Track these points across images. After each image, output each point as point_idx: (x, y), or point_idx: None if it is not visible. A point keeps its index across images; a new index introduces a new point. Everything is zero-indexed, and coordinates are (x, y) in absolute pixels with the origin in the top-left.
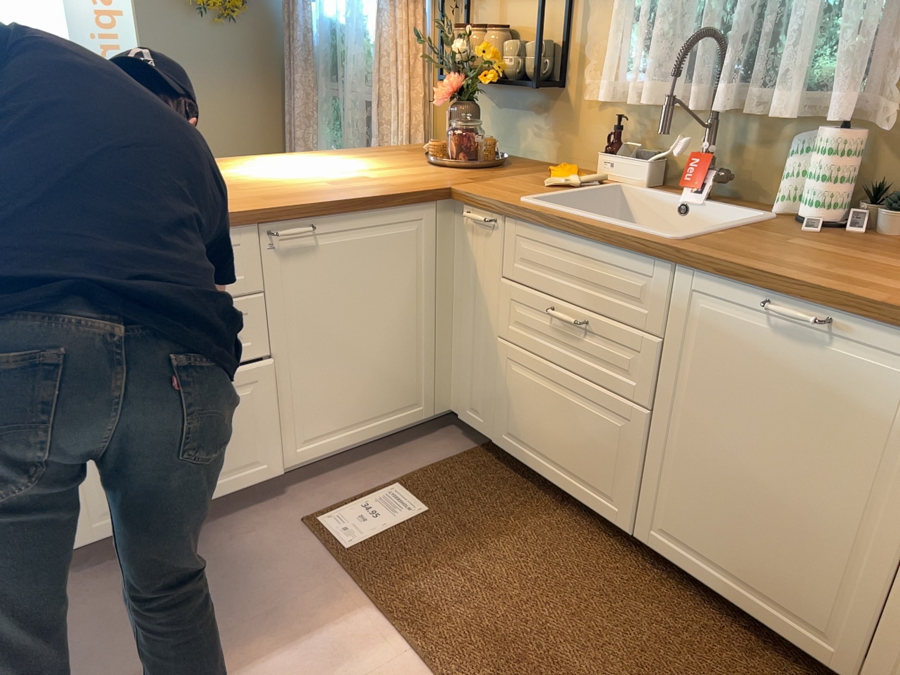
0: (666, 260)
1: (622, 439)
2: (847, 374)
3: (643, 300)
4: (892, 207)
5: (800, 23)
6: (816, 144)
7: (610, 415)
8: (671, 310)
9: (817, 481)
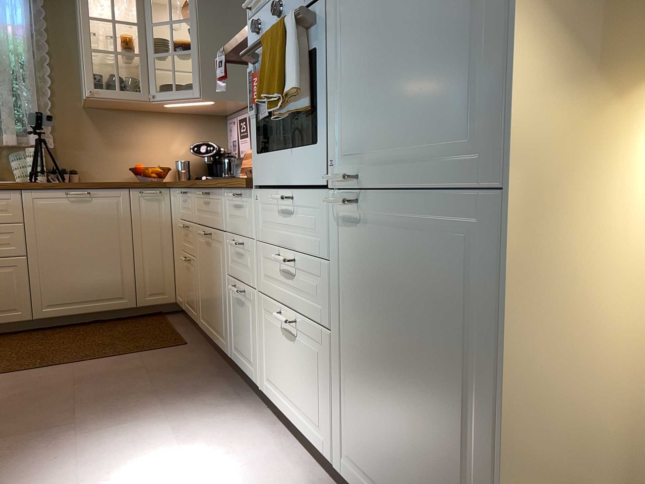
0: (18, 189)
1: (14, 277)
2: (100, 207)
3: (8, 210)
4: (65, 172)
5: (0, 111)
6: (23, 156)
7: (3, 269)
8: (24, 210)
9: (102, 246)
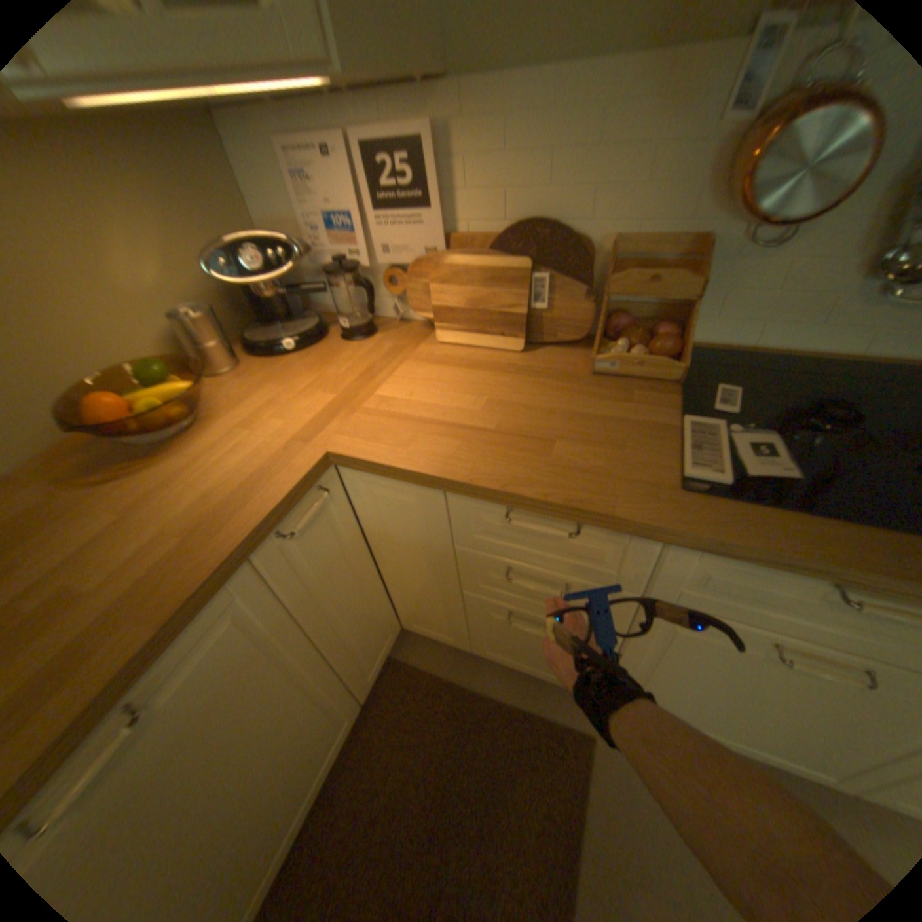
0: None
1: None
2: (195, 689)
3: None
4: None
5: None
6: None
7: None
8: None
9: (261, 734)
